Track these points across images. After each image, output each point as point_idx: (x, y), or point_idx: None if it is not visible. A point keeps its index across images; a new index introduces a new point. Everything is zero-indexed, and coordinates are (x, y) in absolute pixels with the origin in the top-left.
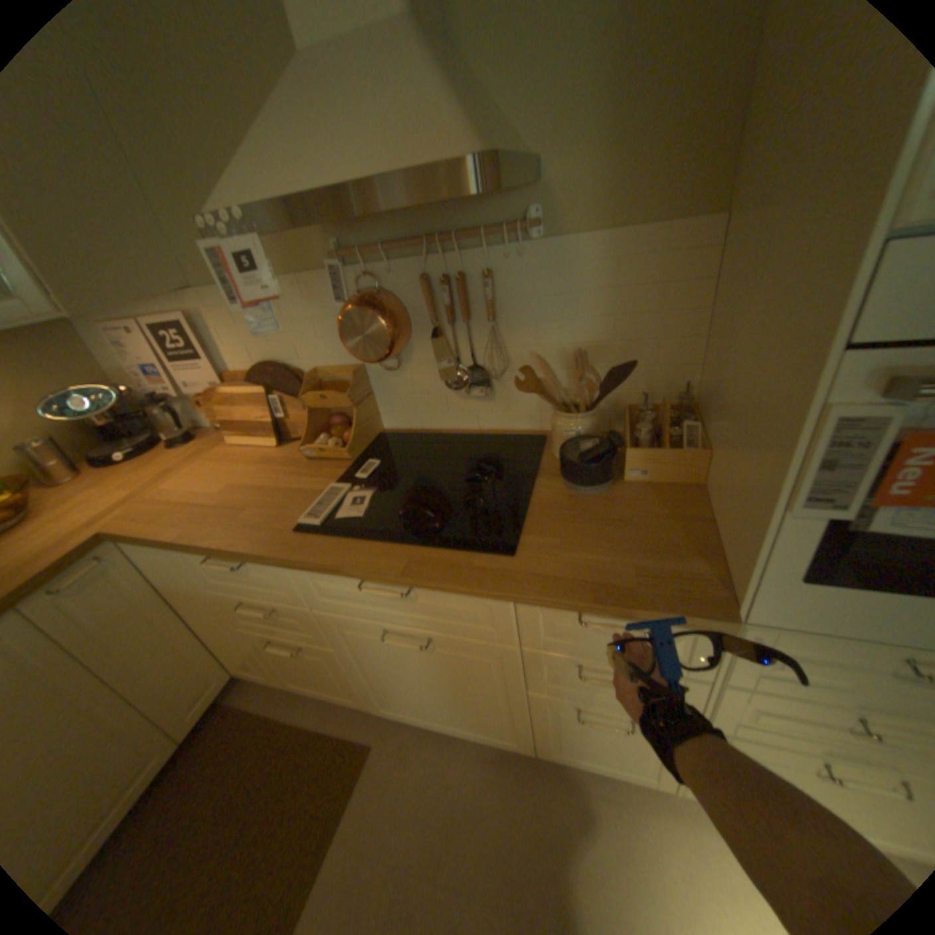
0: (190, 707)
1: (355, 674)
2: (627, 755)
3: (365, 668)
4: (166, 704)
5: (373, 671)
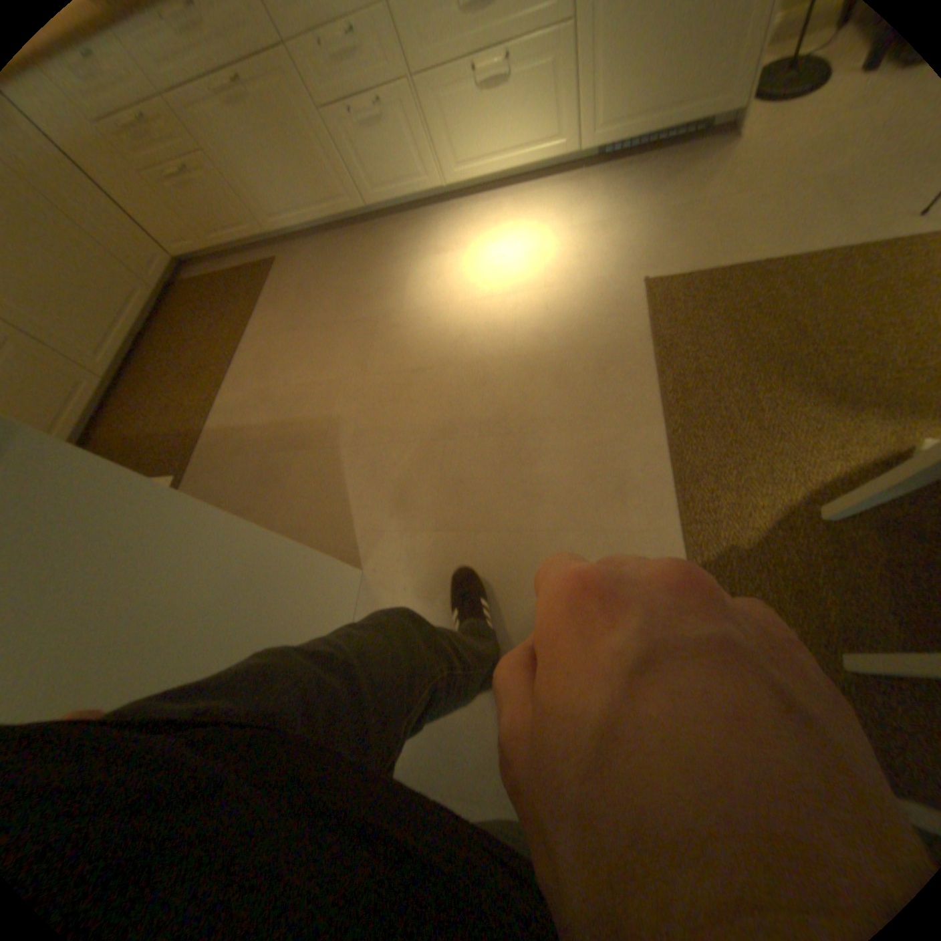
0: (147, 266)
1: (229, 176)
2: (397, 151)
3: (229, 162)
4: (125, 255)
5: (234, 160)
